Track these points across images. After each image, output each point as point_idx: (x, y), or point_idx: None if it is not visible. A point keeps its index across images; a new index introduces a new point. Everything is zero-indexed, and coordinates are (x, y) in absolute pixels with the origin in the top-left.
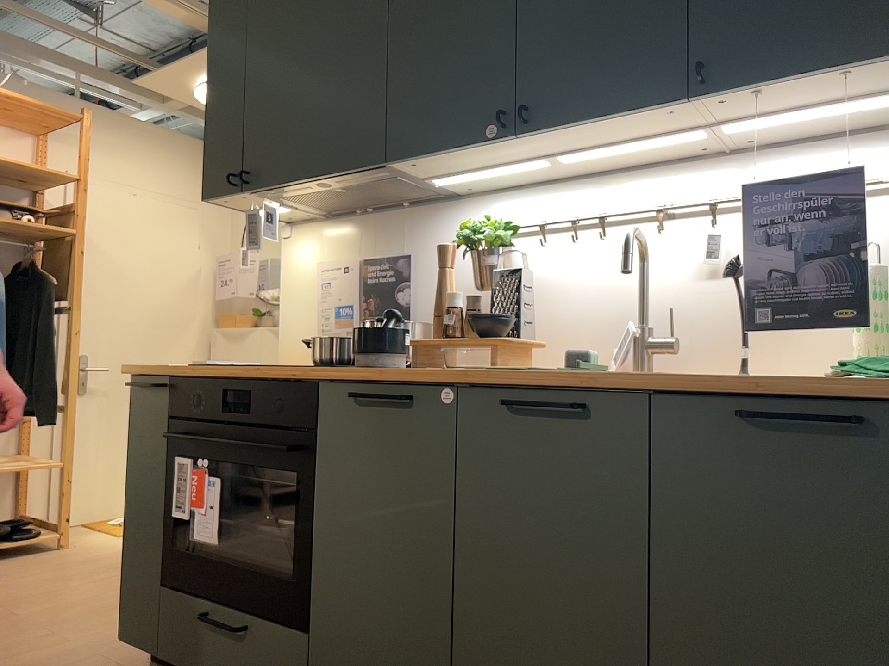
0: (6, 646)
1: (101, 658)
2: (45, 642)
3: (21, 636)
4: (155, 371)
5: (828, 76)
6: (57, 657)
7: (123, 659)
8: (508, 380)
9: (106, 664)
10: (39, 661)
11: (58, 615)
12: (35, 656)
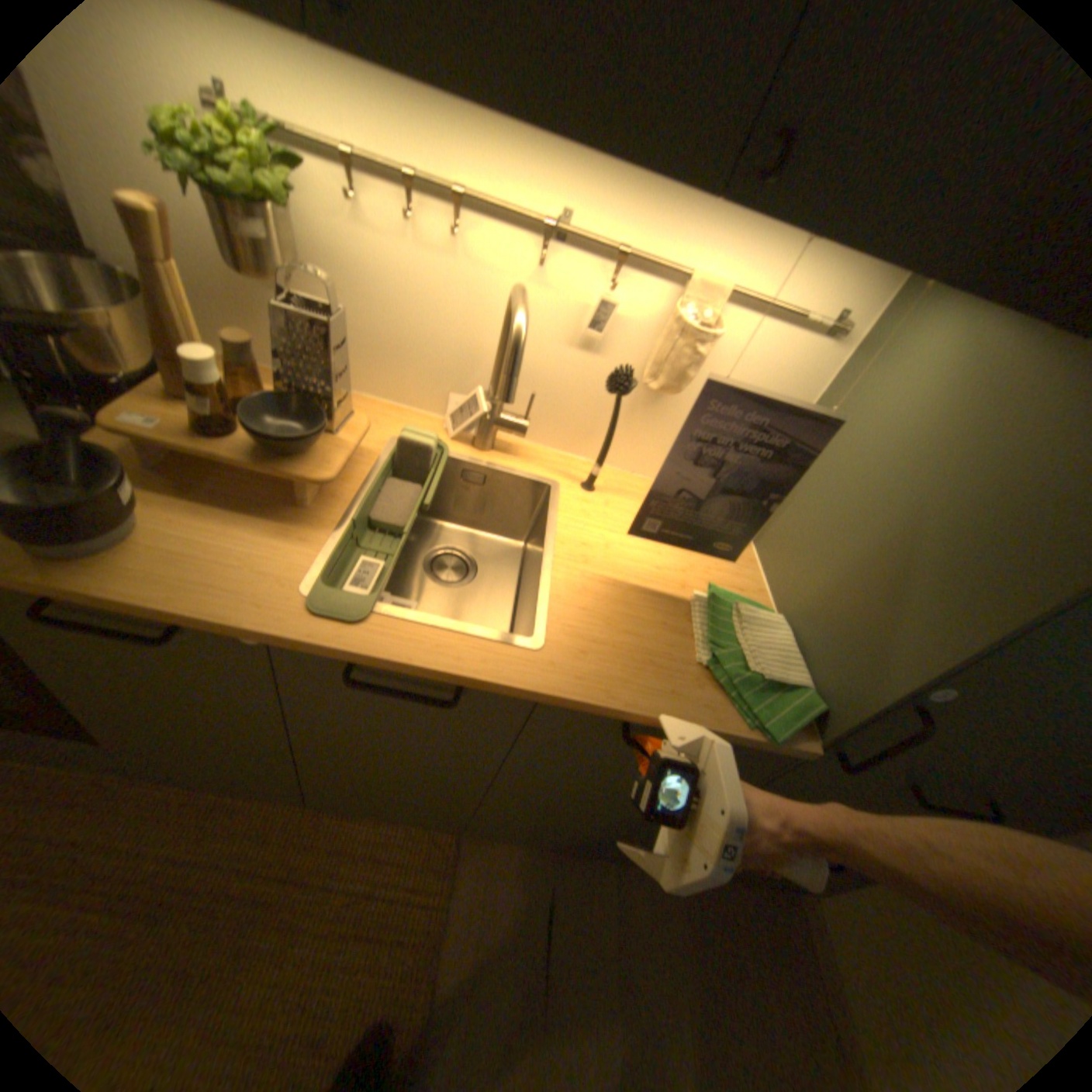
0: None
1: None
2: None
3: None
4: None
5: (926, 271)
6: None
7: None
8: (350, 660)
9: None
10: None
11: None
12: None
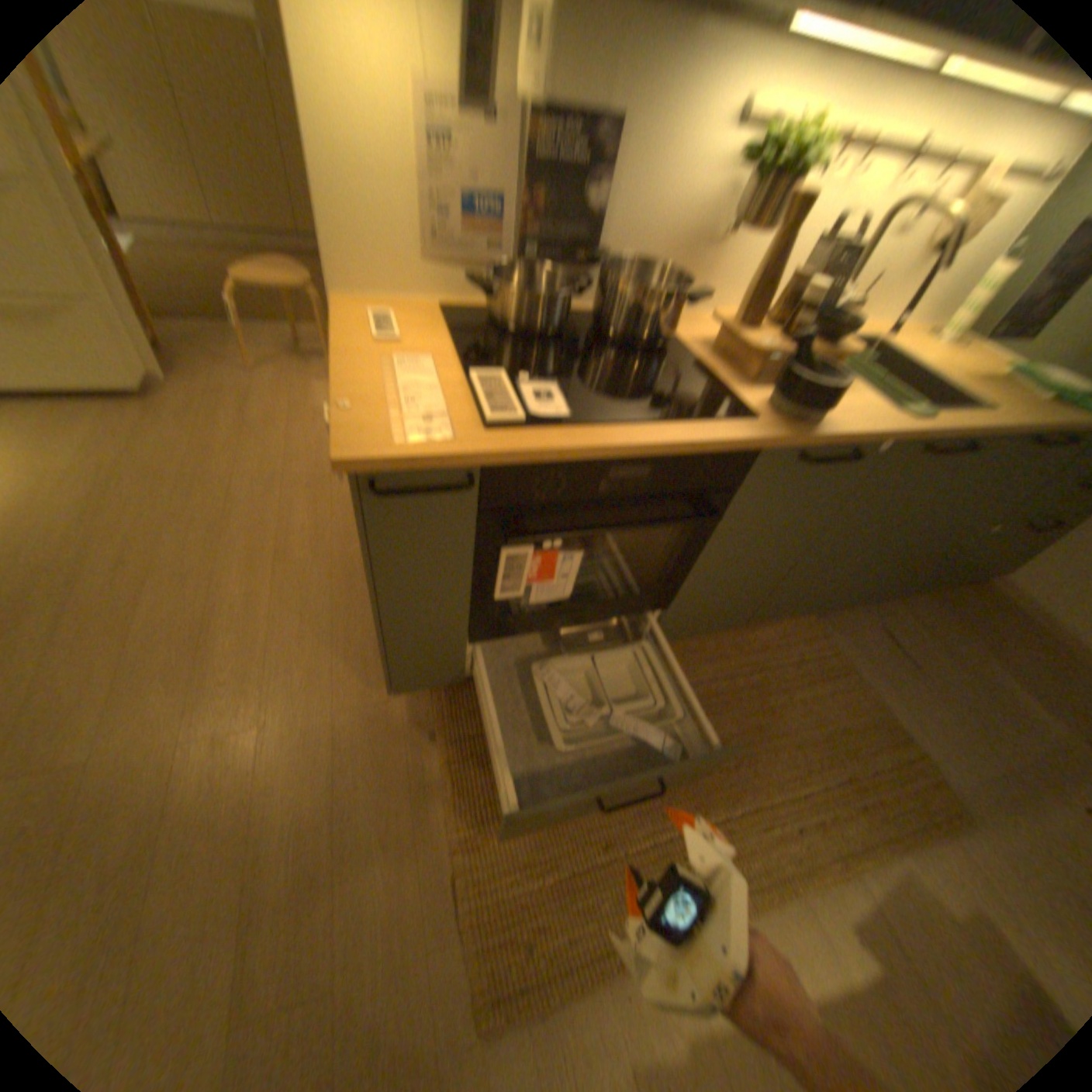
0: (195, 789)
1: (340, 710)
2: (232, 748)
3: (181, 769)
4: (449, 460)
5: None
6: (293, 746)
7: (361, 693)
8: (946, 434)
9: (358, 709)
10: (287, 765)
11: (143, 712)
12: (267, 766)
